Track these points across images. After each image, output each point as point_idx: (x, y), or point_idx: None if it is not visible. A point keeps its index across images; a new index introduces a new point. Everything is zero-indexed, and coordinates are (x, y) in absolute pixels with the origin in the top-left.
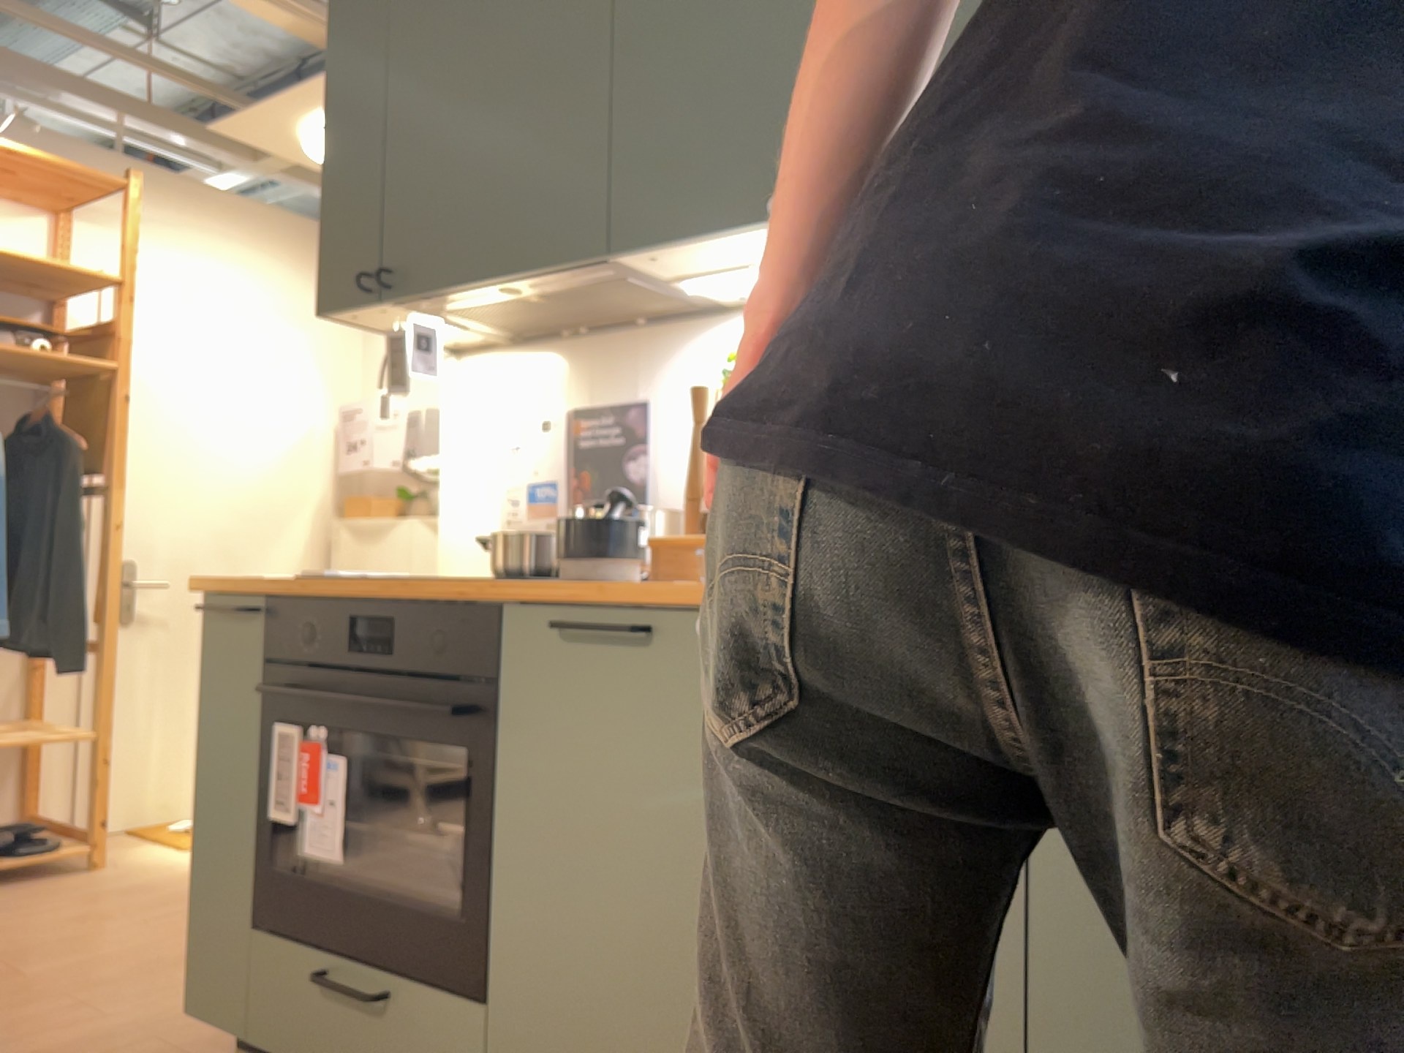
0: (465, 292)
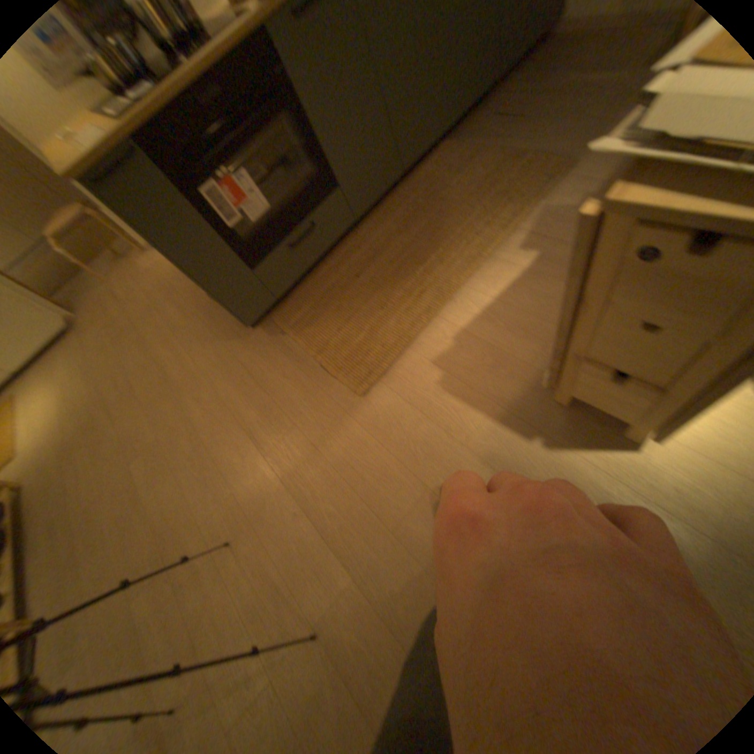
0: None
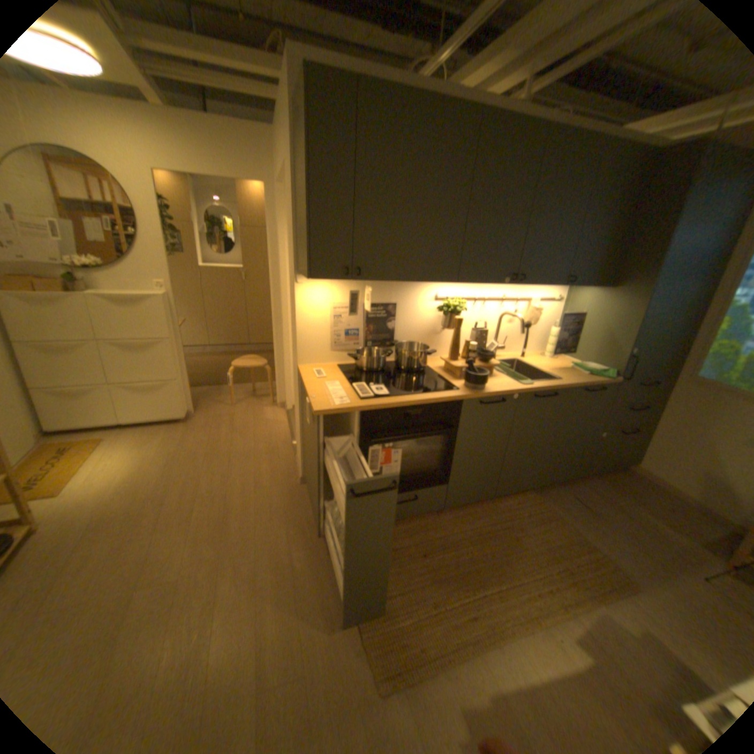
0: (389, 282)
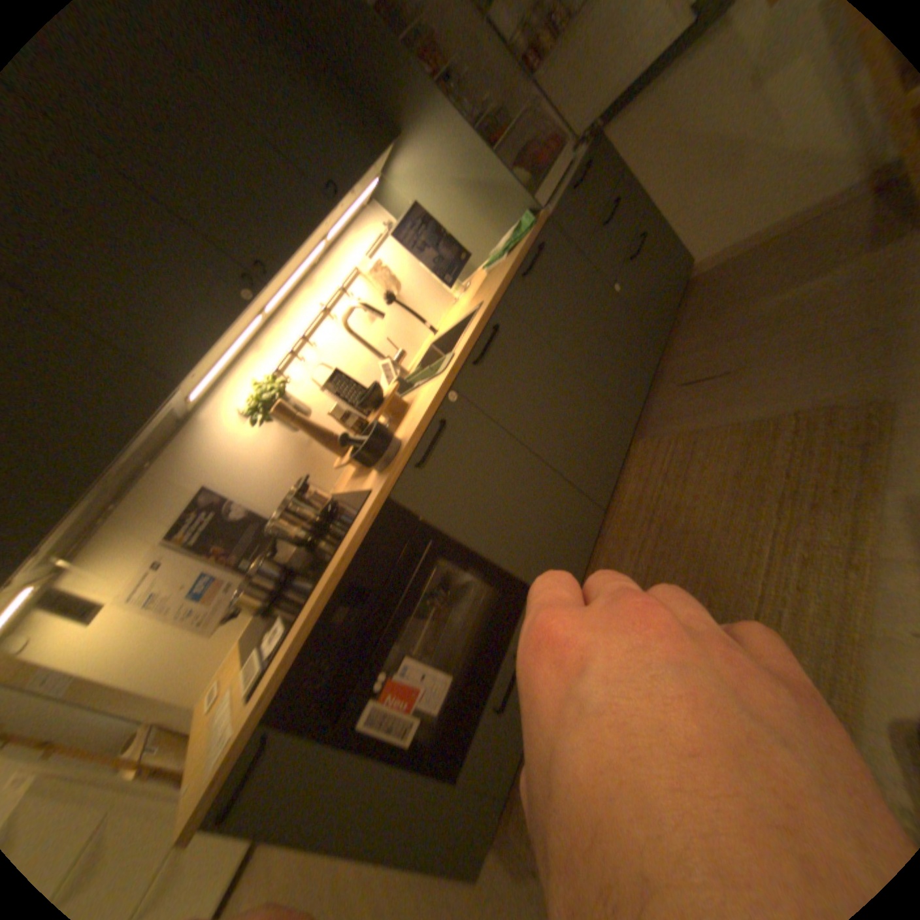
0: (73, 506)
